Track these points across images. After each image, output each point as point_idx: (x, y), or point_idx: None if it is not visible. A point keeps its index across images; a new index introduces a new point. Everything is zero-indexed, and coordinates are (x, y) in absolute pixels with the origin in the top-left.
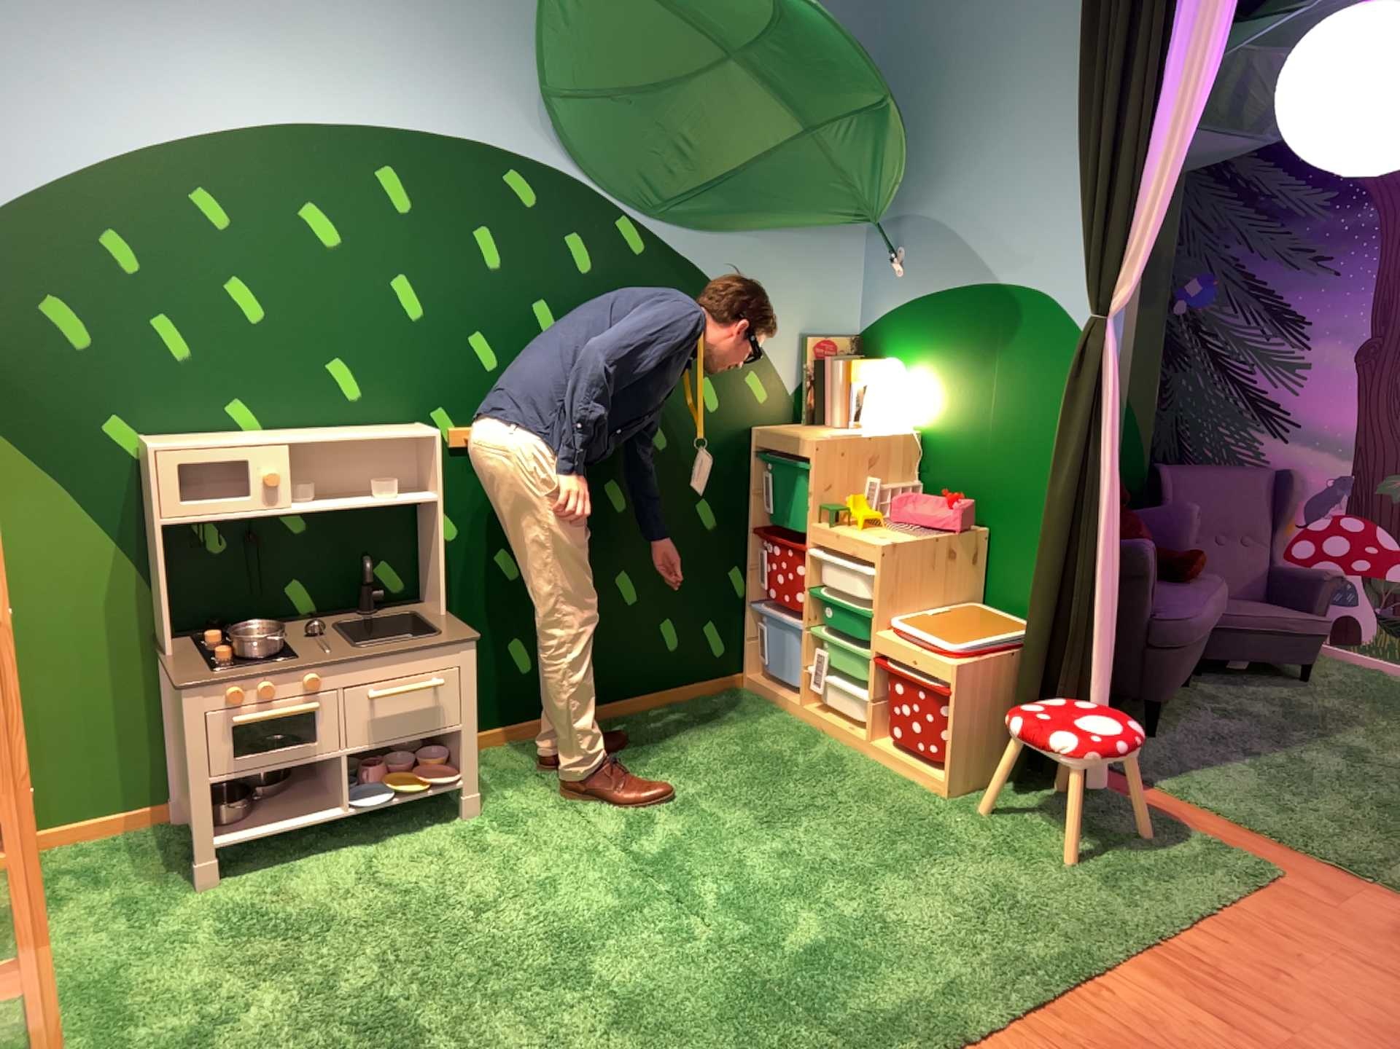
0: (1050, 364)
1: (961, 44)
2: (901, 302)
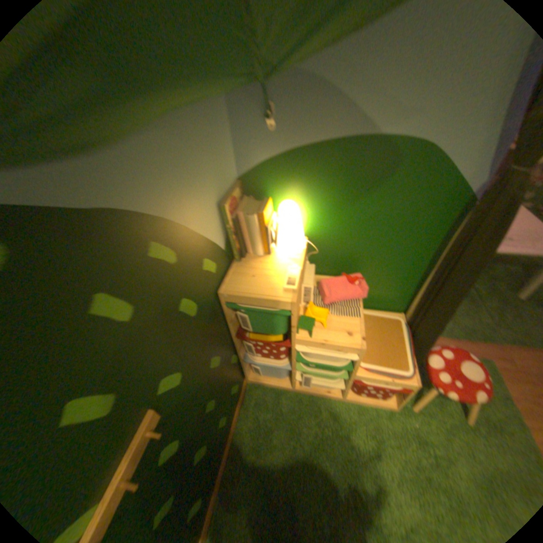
0: (422, 192)
1: None
2: (277, 153)
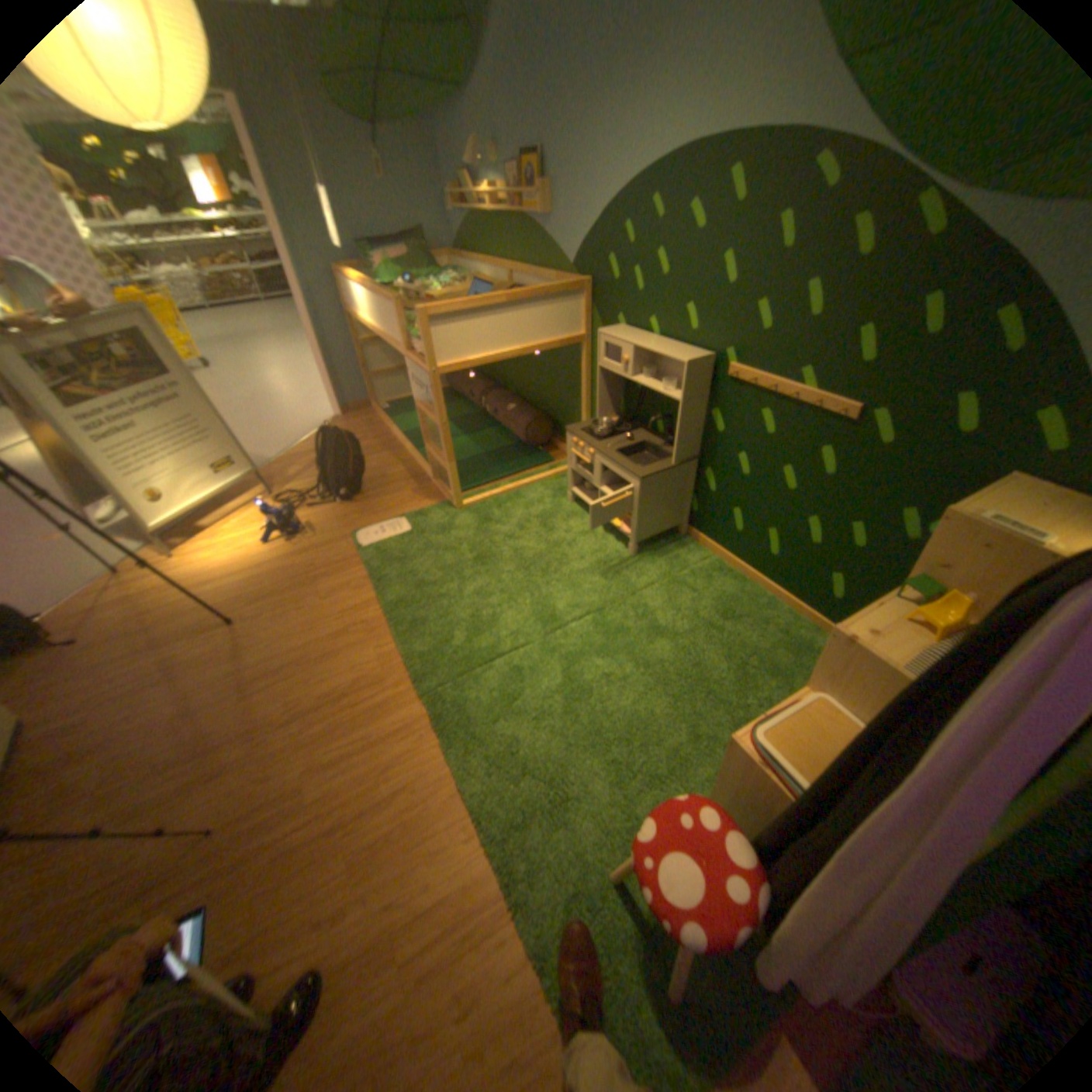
0: None
1: None
2: None
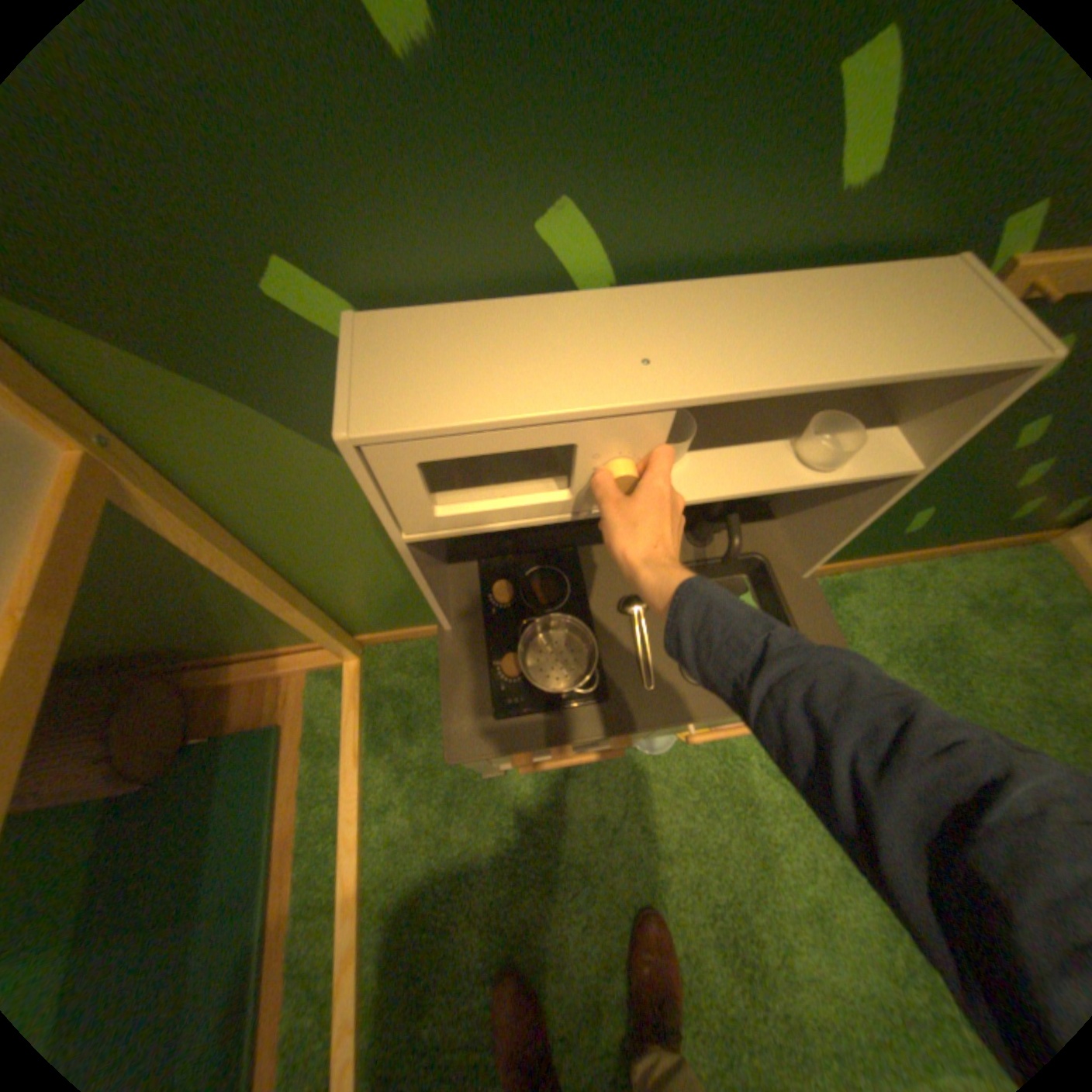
0: None
1: None
2: None
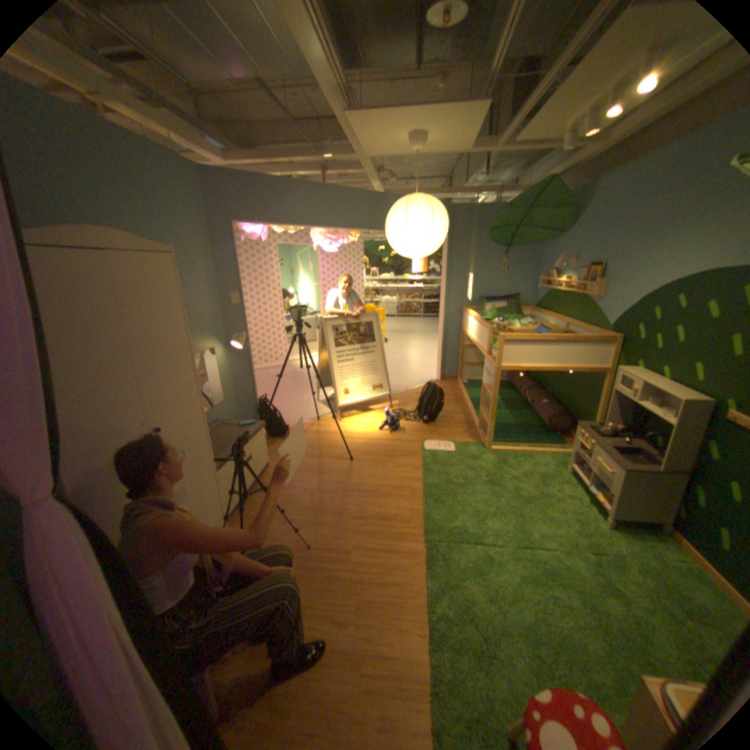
0: None
1: None
2: None
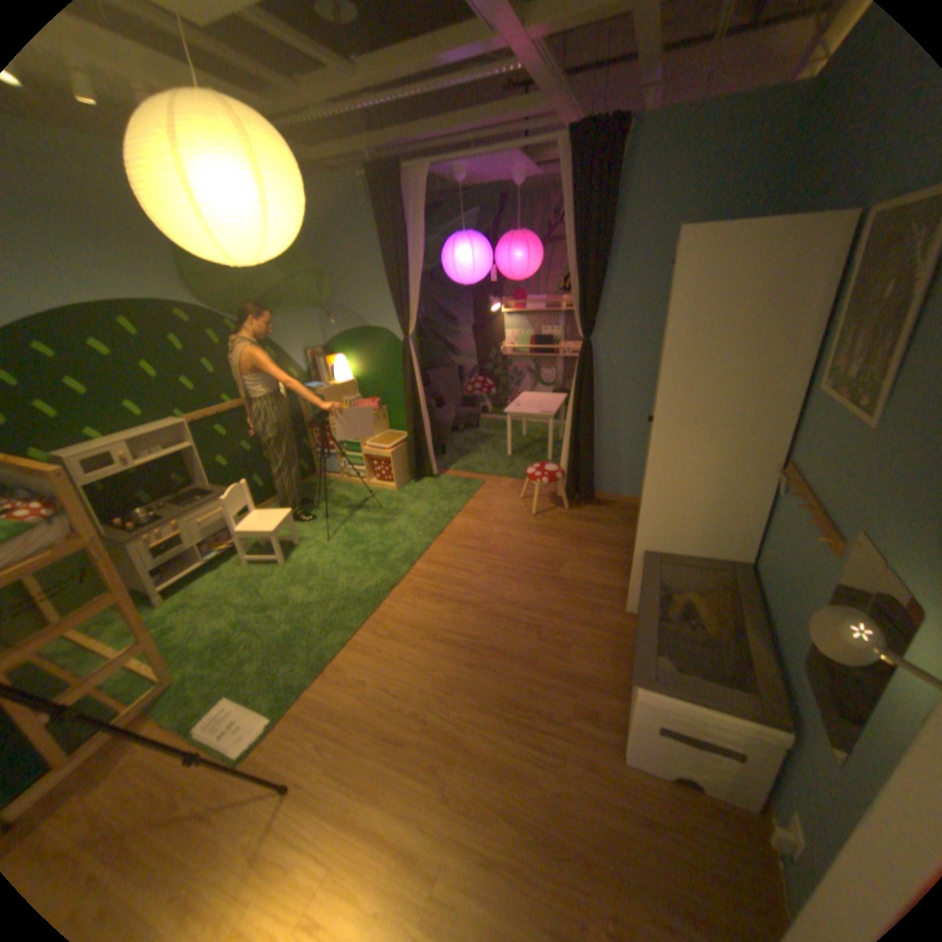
0: (393, 353)
1: (335, 241)
2: (336, 335)
